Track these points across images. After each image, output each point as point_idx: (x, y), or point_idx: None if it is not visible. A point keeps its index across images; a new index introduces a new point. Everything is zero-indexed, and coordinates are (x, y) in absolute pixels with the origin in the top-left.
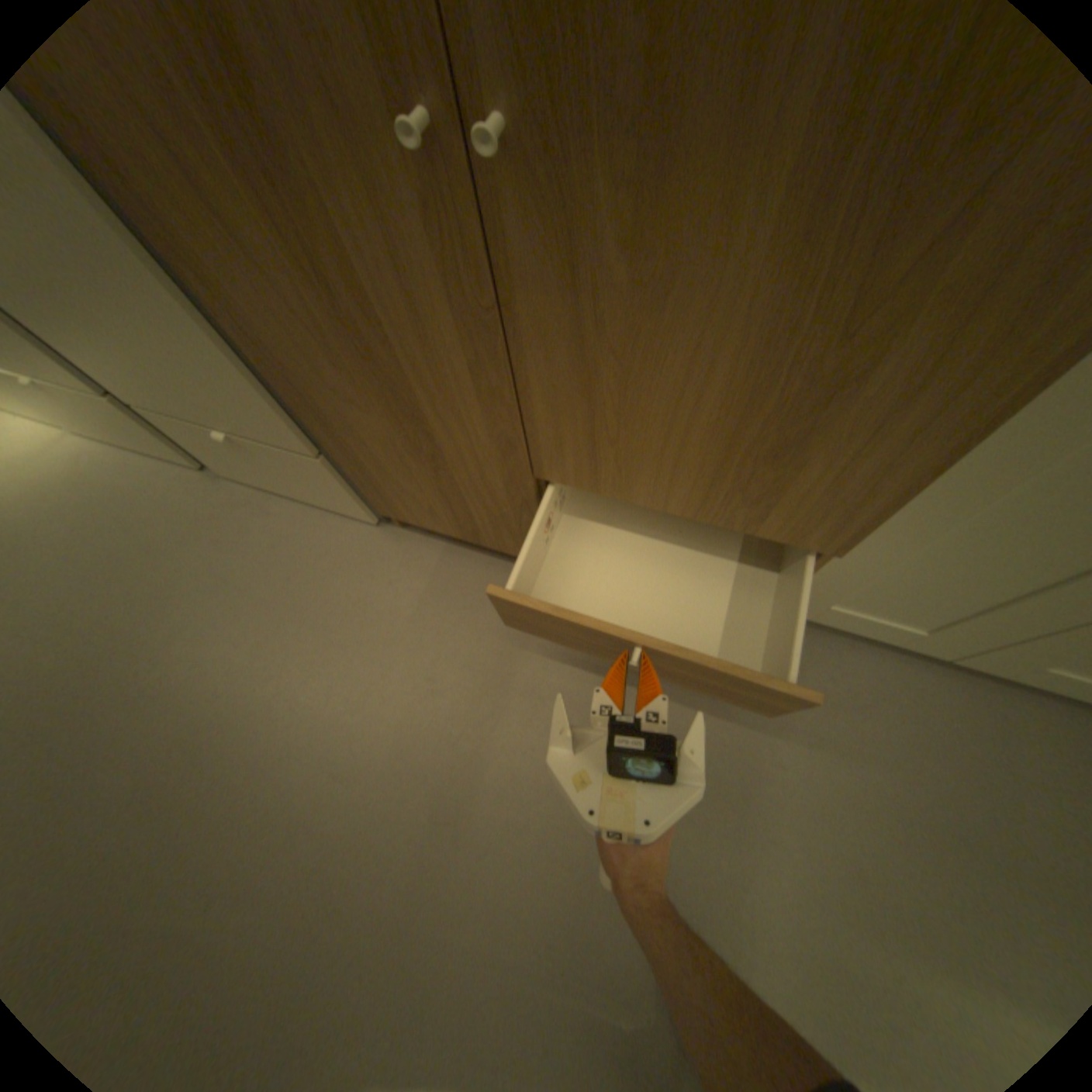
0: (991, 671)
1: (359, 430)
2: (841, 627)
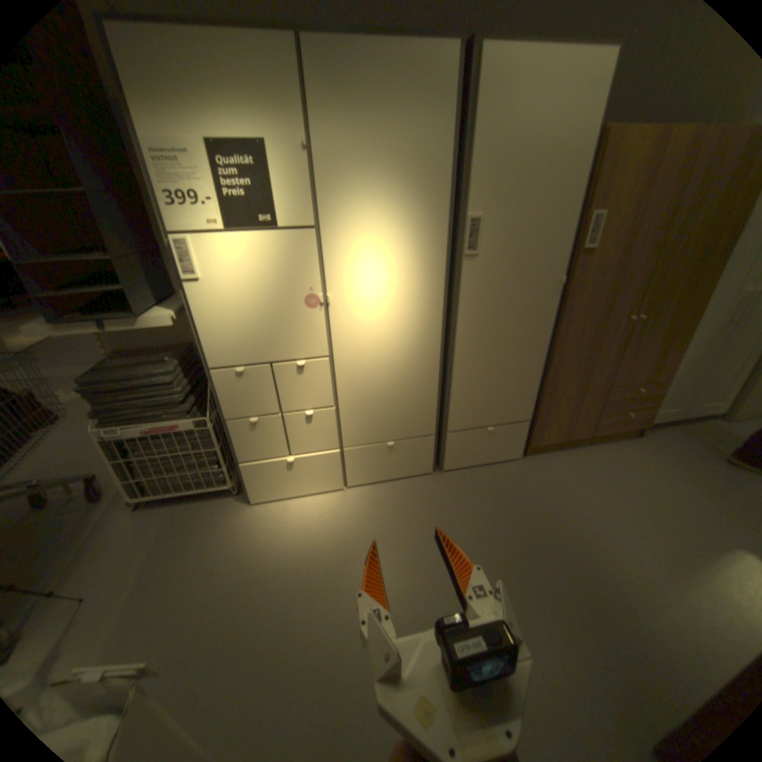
0: (693, 417)
1: (563, 395)
2: (661, 422)
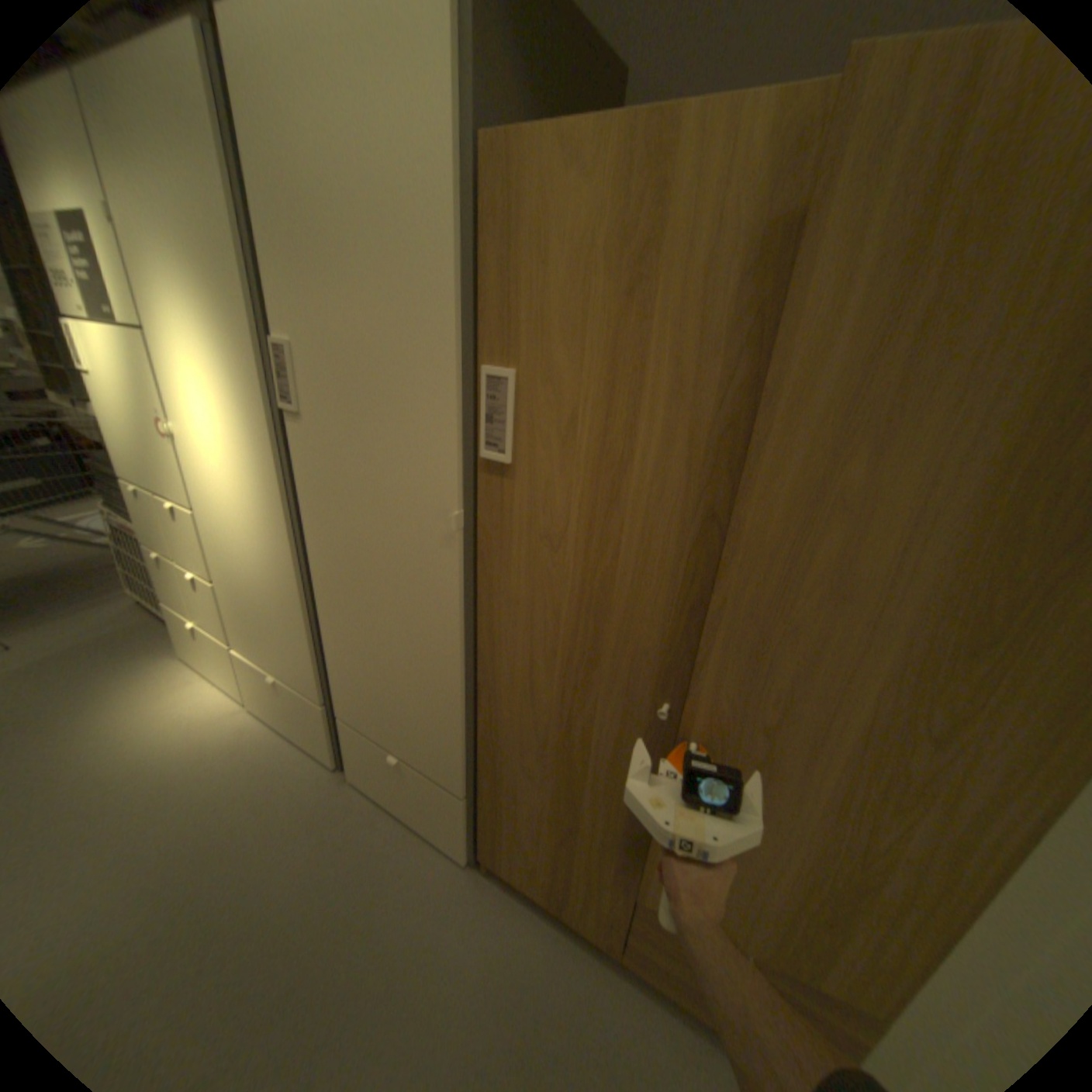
0: None
1: (521, 796)
2: None
